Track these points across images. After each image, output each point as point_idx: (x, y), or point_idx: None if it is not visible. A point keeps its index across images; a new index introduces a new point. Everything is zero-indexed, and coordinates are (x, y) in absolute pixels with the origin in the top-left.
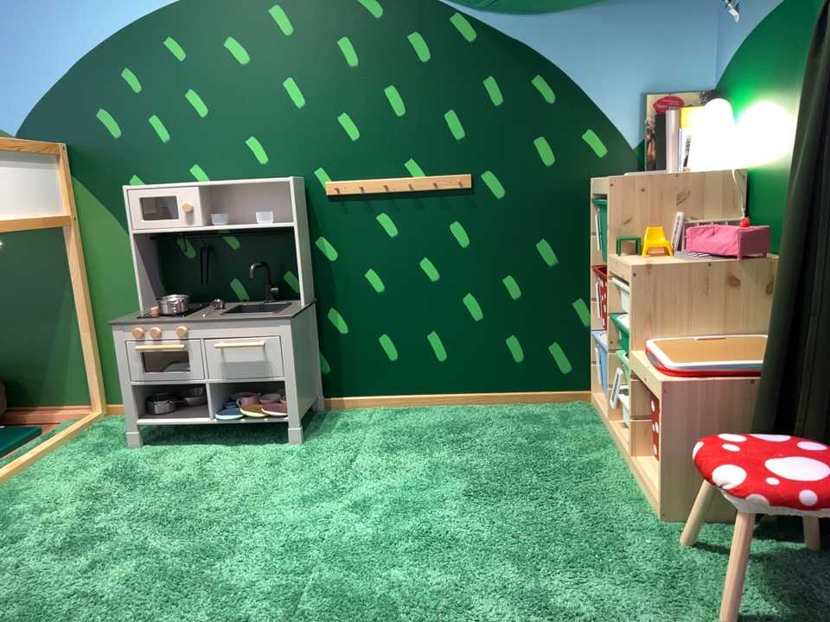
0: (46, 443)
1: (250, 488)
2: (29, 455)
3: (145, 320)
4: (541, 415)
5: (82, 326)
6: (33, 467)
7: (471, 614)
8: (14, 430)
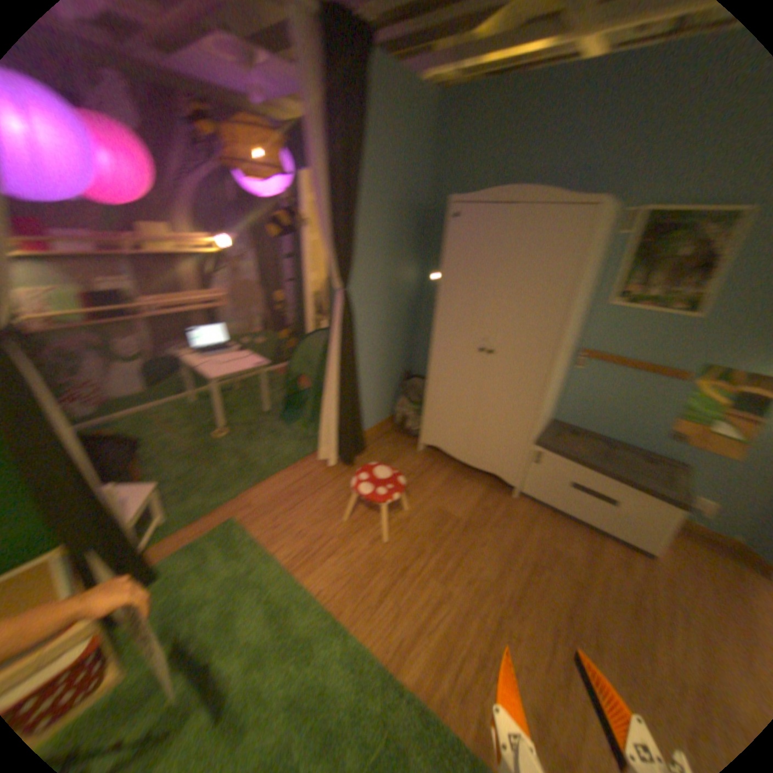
0: None
1: None
2: None
3: None
4: None
5: None
6: None
7: (281, 694)
8: None
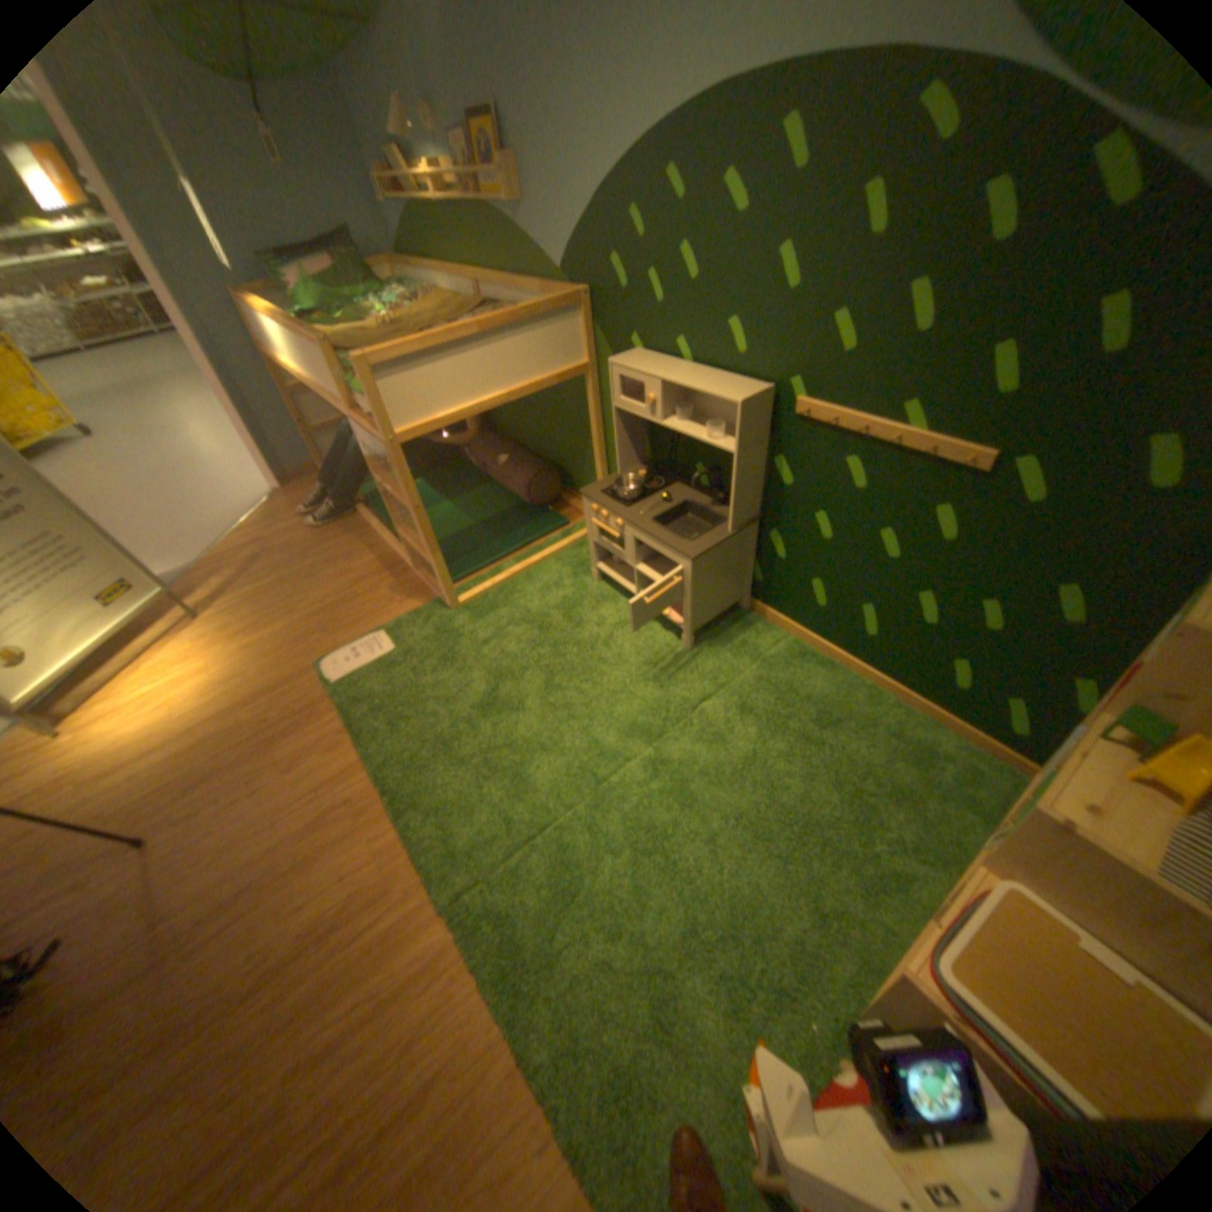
0: (554, 548)
1: (616, 682)
2: (538, 558)
3: (600, 501)
4: (940, 759)
5: (595, 458)
6: (536, 569)
7: (609, 945)
8: (559, 512)
